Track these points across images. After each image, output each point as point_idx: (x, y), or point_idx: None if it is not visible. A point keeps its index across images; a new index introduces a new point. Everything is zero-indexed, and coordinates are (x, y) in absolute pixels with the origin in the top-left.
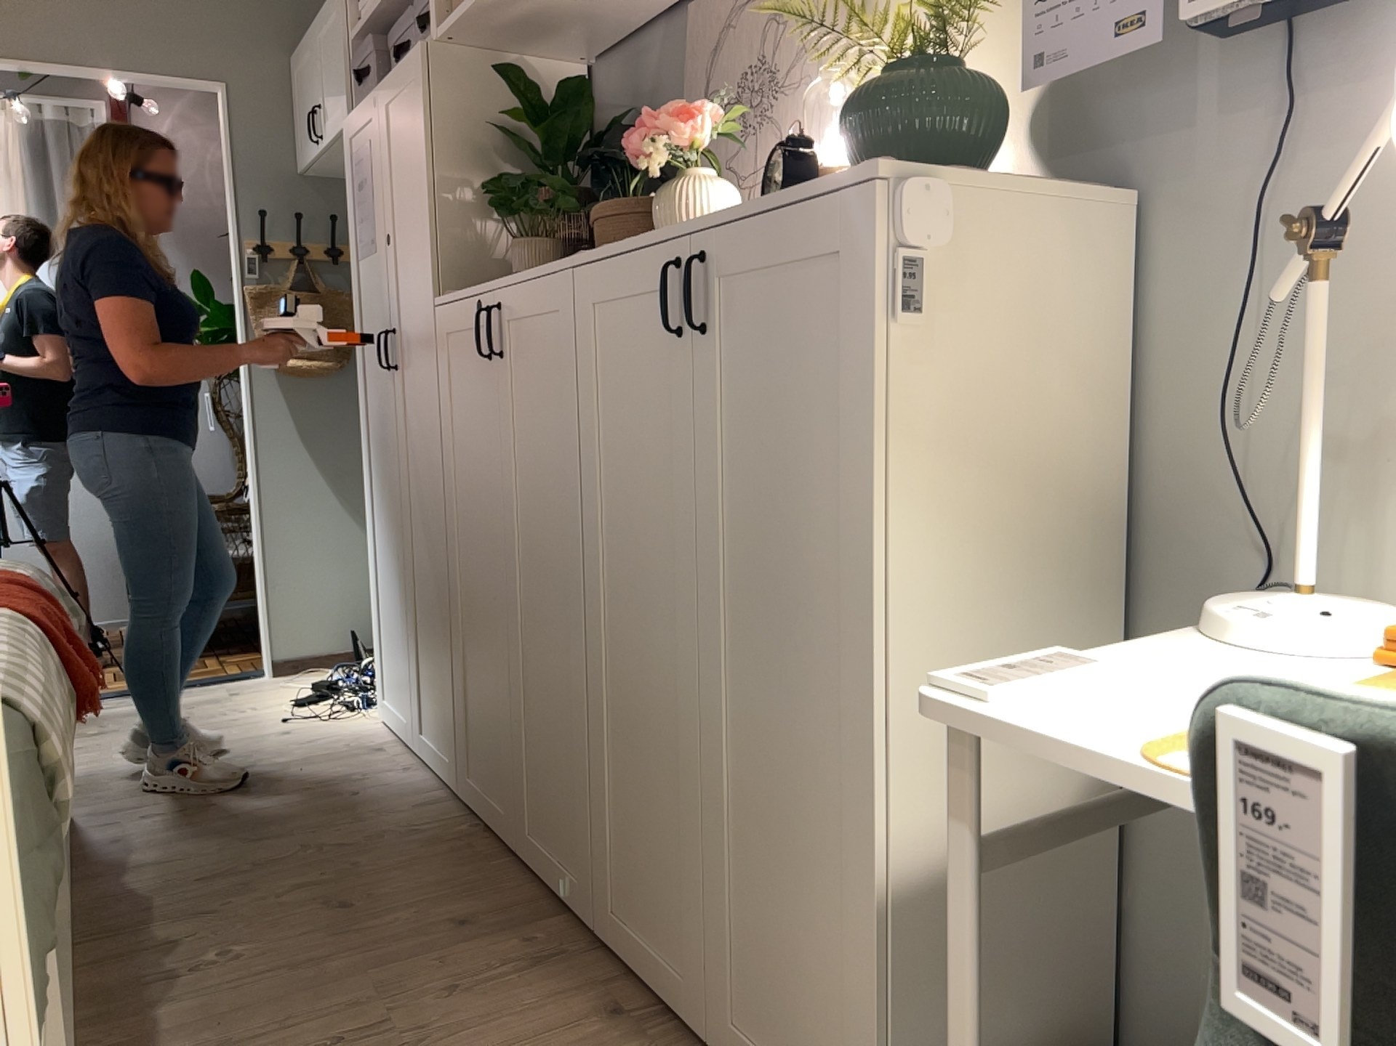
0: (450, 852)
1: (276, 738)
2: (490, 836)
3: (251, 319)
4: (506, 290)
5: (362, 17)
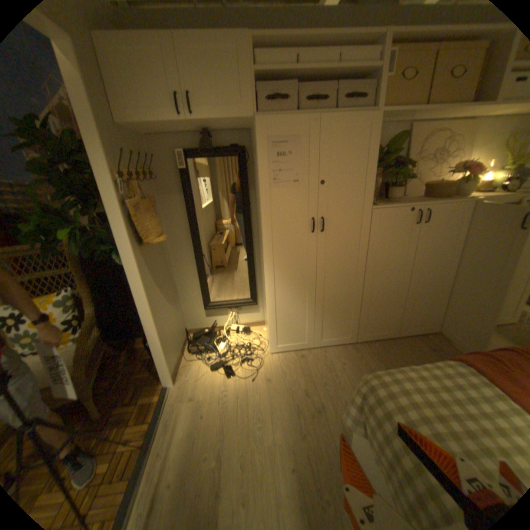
0: (390, 349)
1: (274, 384)
2: (382, 341)
3: (125, 221)
4: (436, 206)
5: (256, 61)
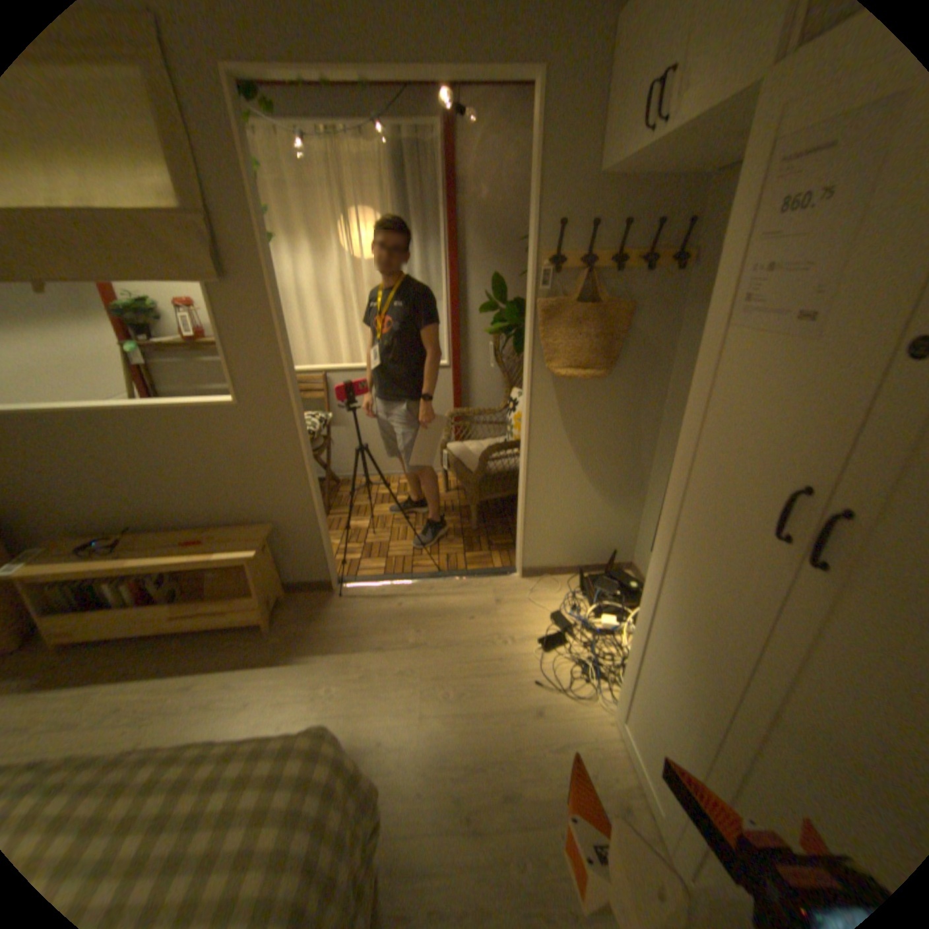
0: None
1: (534, 729)
2: None
3: (540, 329)
4: None
5: None
